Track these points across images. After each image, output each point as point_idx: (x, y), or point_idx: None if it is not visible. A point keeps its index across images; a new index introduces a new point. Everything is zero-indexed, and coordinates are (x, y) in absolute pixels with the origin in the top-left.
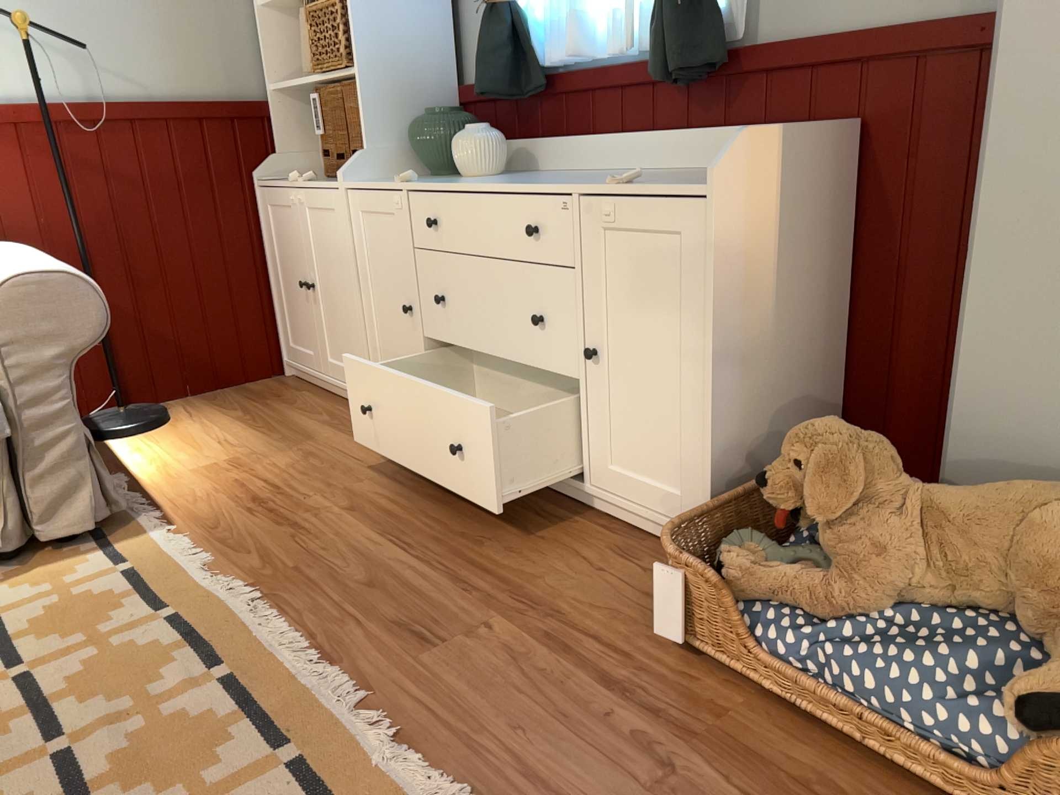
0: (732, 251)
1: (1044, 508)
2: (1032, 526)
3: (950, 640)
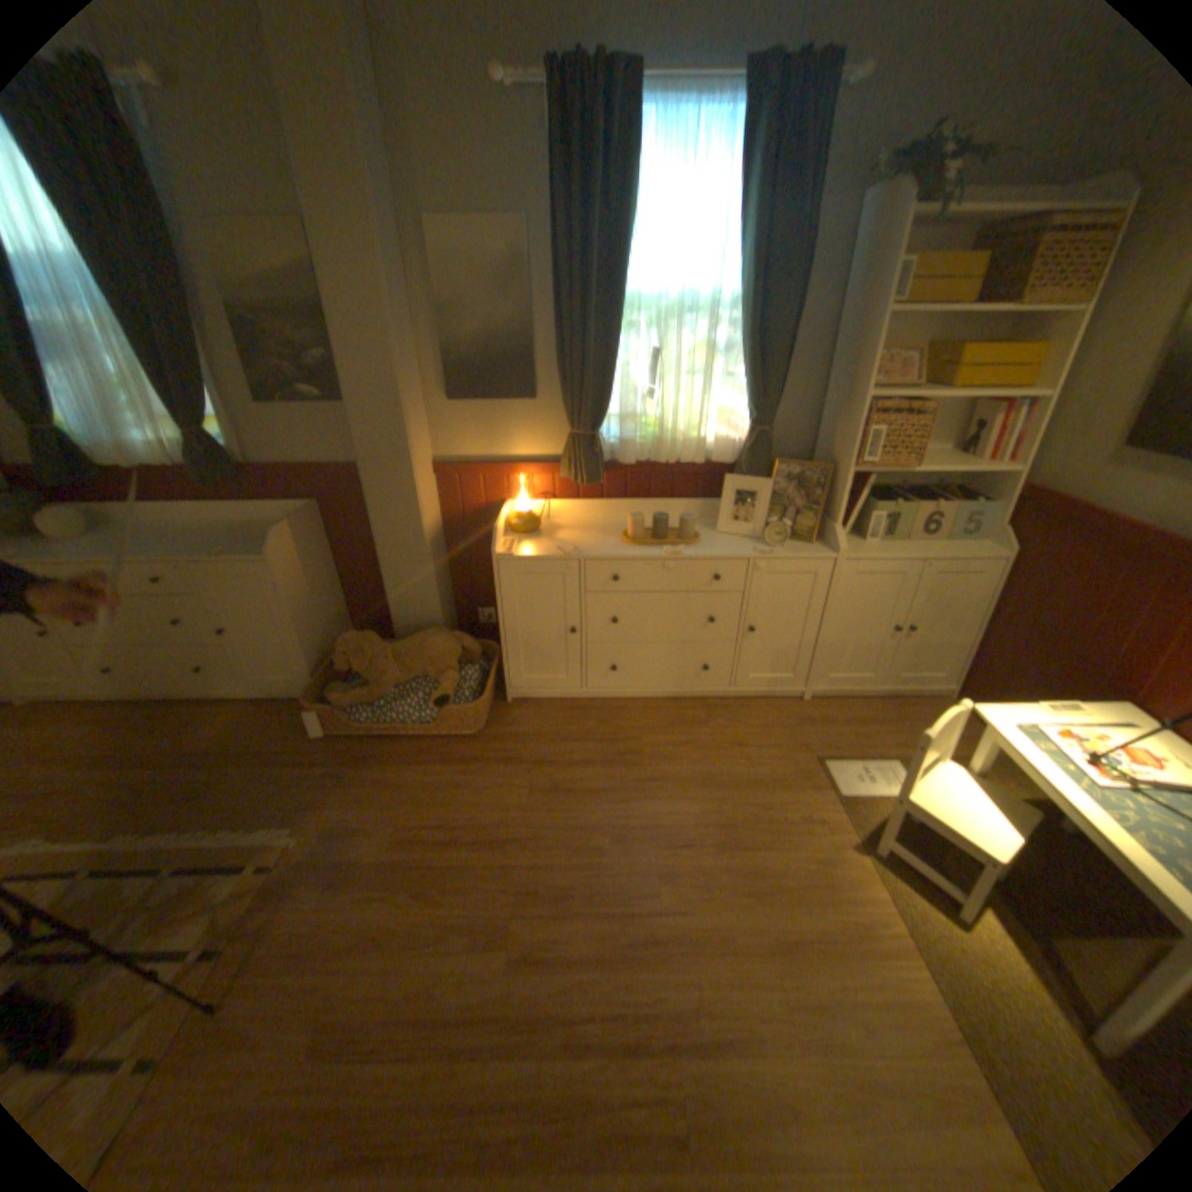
0: (284, 579)
1: (425, 642)
2: (424, 649)
3: (412, 693)
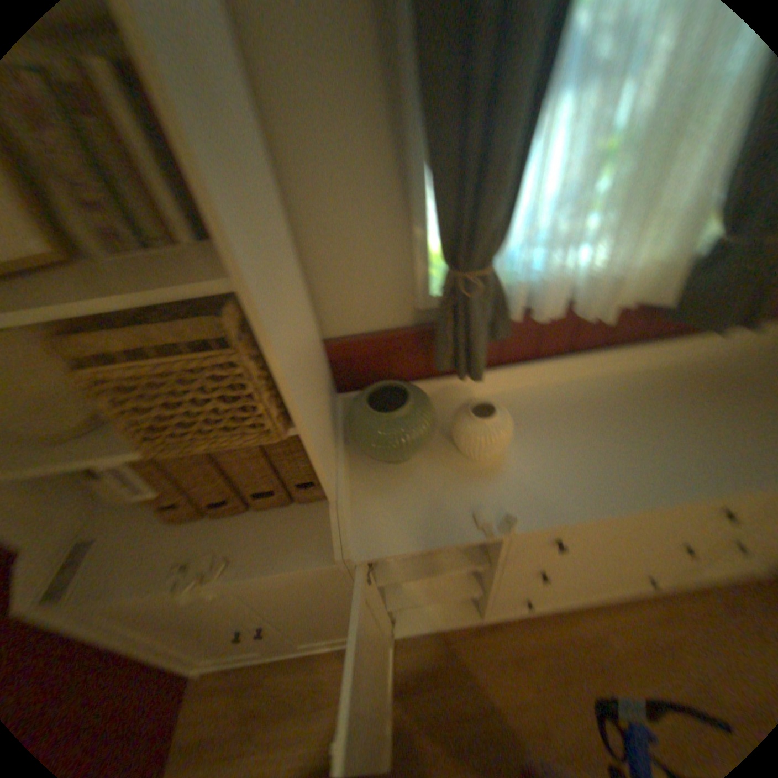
0: None
1: None
2: None
3: None
